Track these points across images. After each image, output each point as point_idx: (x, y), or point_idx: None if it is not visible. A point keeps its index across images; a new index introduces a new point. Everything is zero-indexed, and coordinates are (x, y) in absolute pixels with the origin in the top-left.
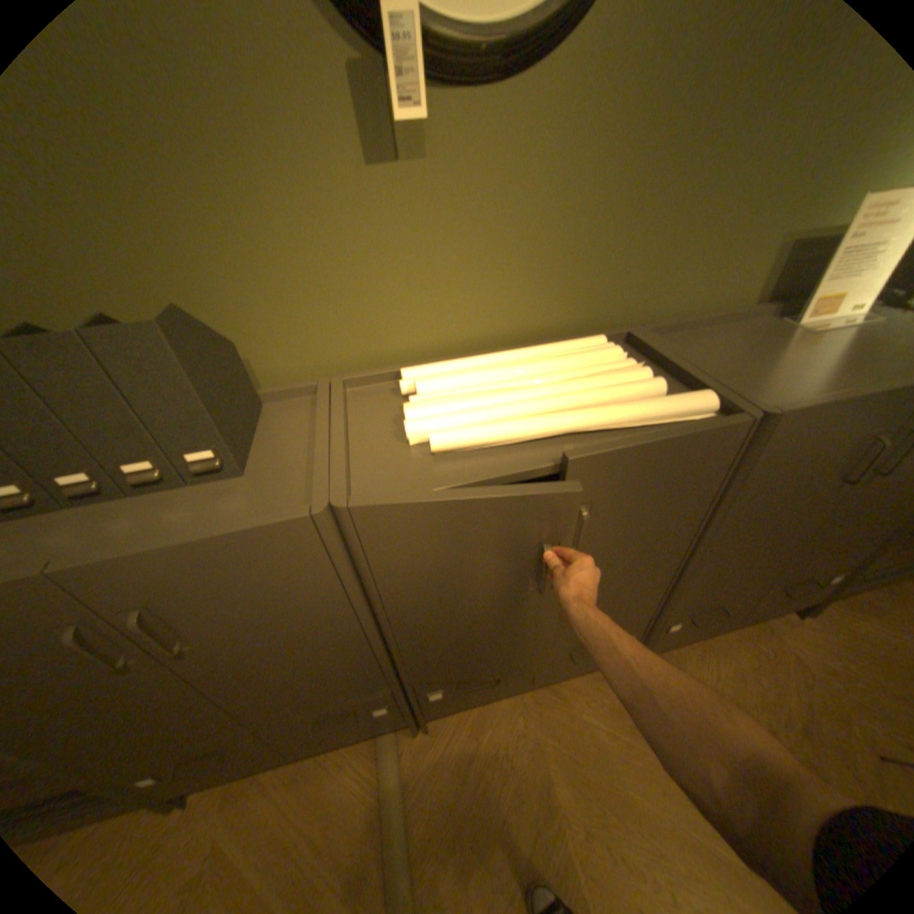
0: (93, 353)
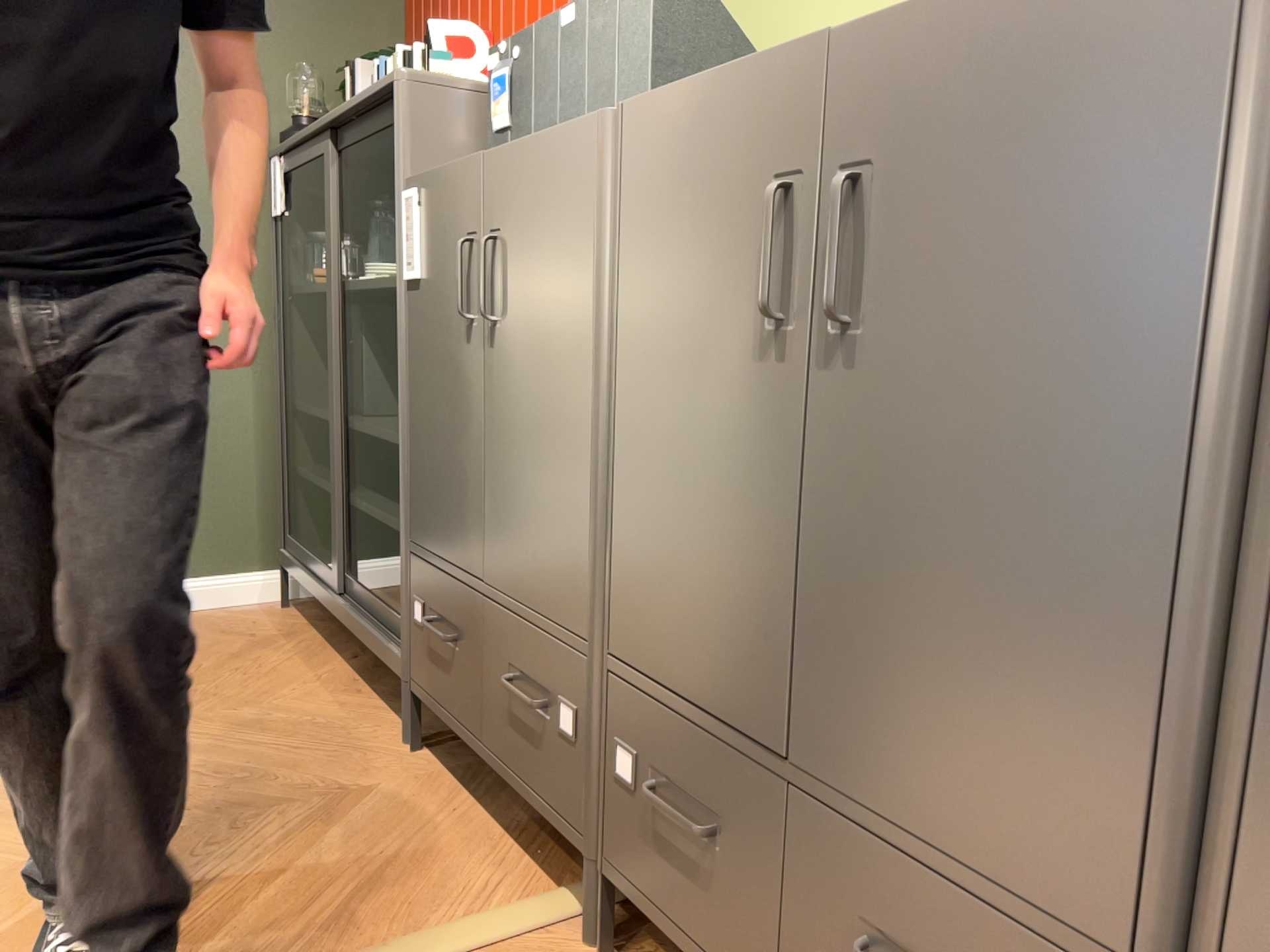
0: (617, 3)
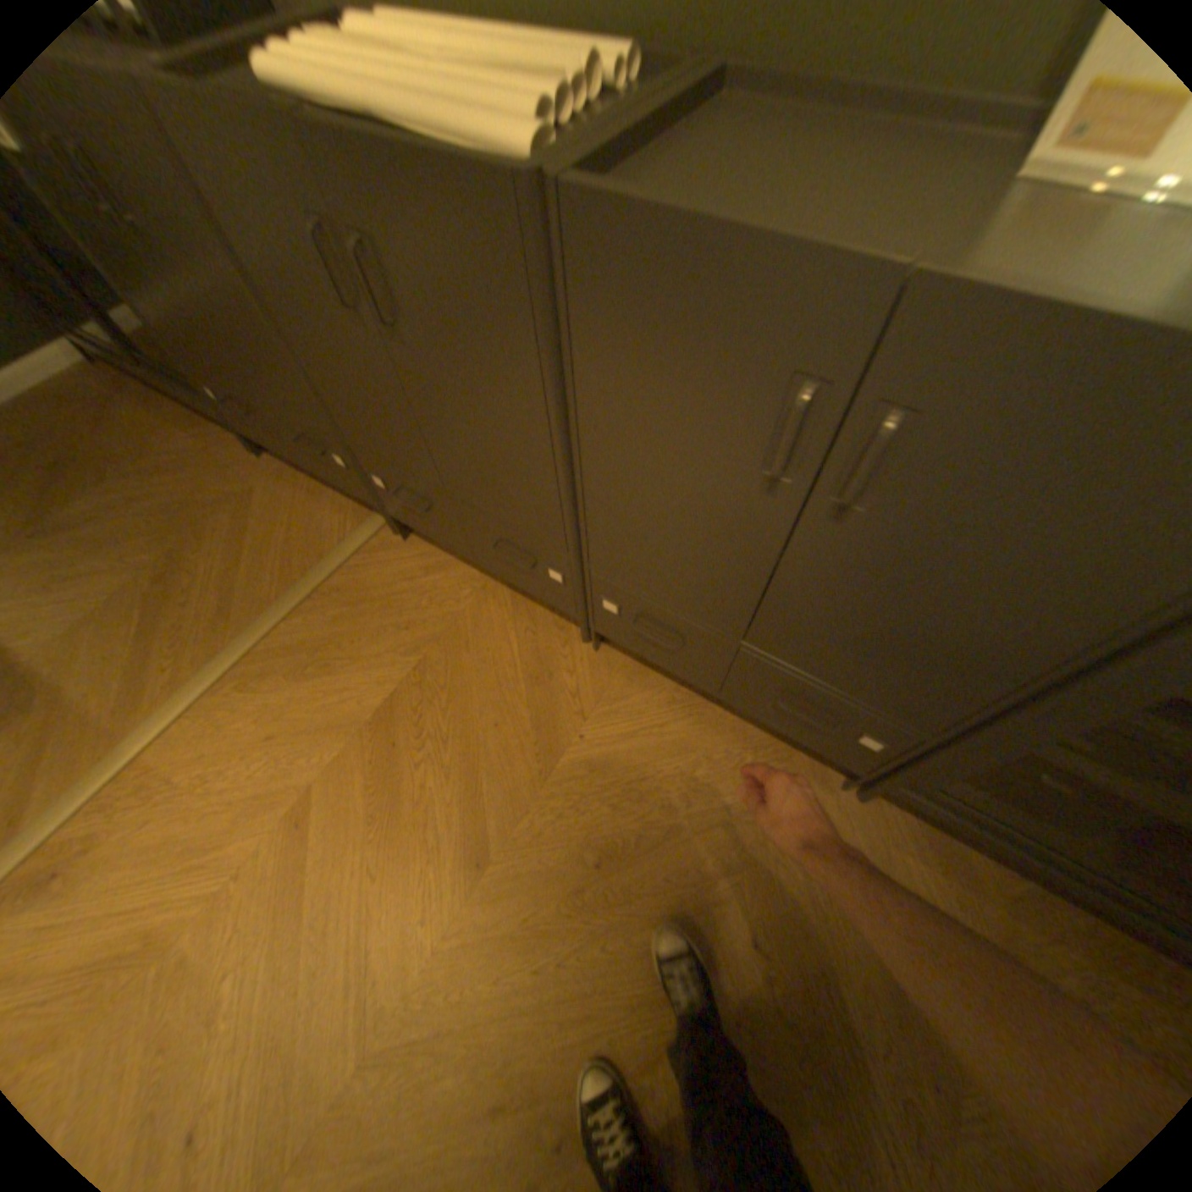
0: None
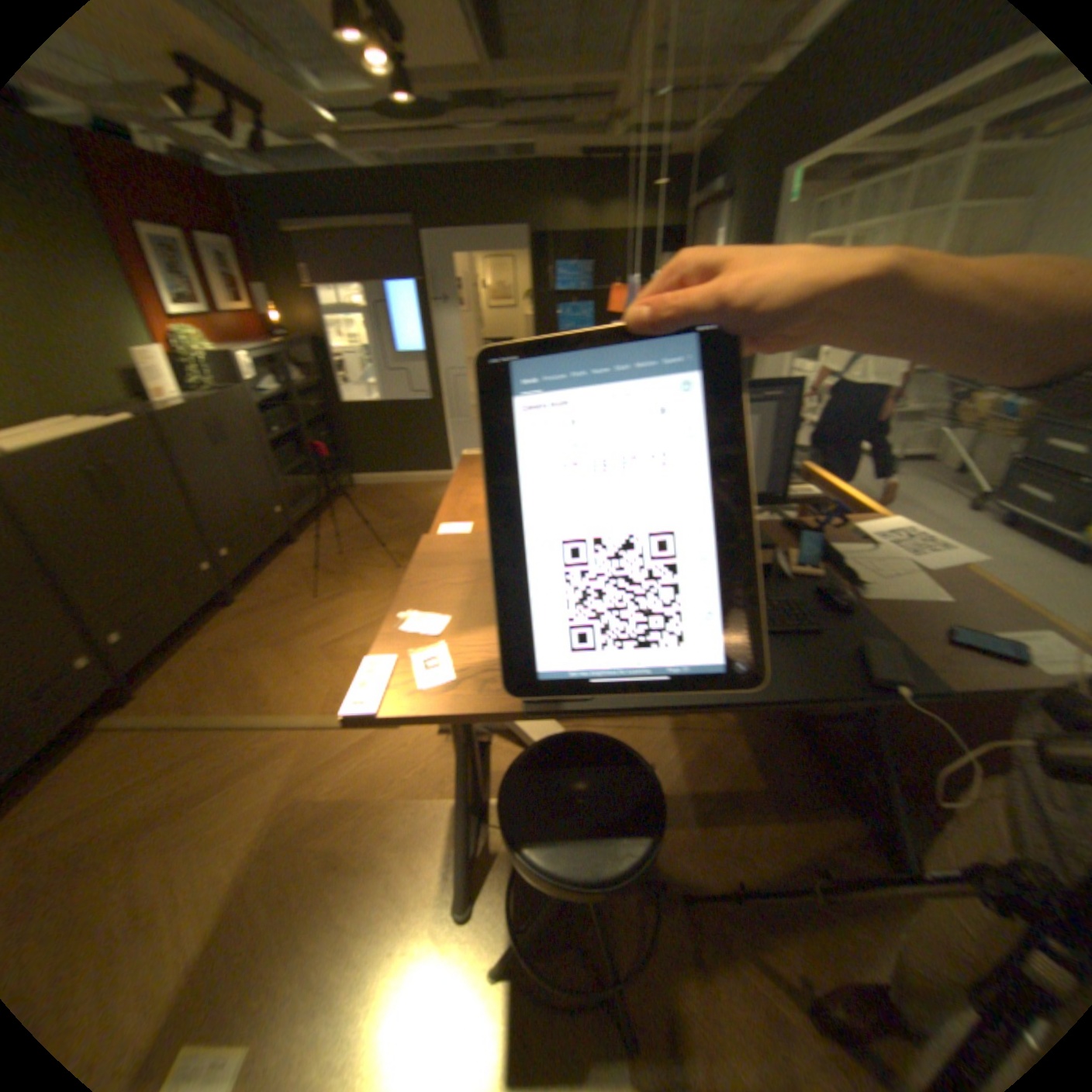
0: None
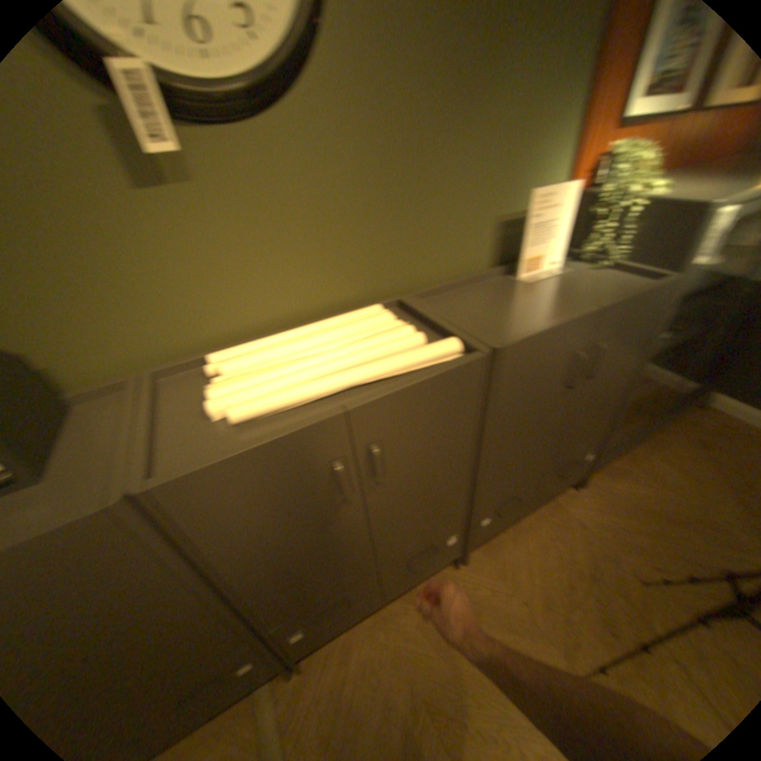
0: None
